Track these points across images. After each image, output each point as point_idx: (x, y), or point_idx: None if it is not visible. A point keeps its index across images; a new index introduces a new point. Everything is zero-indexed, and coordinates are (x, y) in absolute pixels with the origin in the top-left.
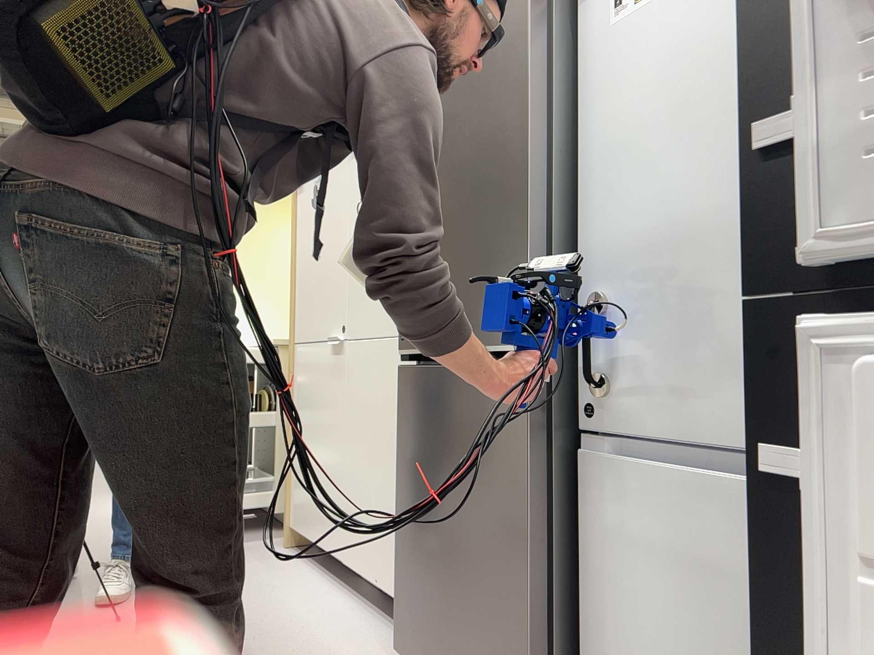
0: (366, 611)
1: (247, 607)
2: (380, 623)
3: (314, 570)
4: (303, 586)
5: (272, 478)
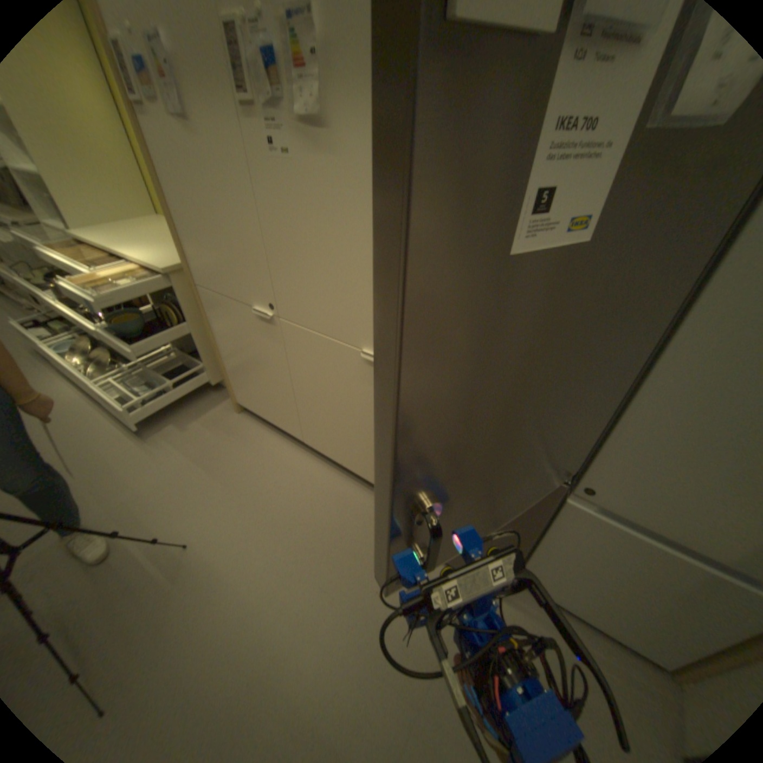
0: (333, 471)
1: (259, 492)
2: (348, 481)
3: (273, 434)
4: (278, 455)
5: (201, 366)
